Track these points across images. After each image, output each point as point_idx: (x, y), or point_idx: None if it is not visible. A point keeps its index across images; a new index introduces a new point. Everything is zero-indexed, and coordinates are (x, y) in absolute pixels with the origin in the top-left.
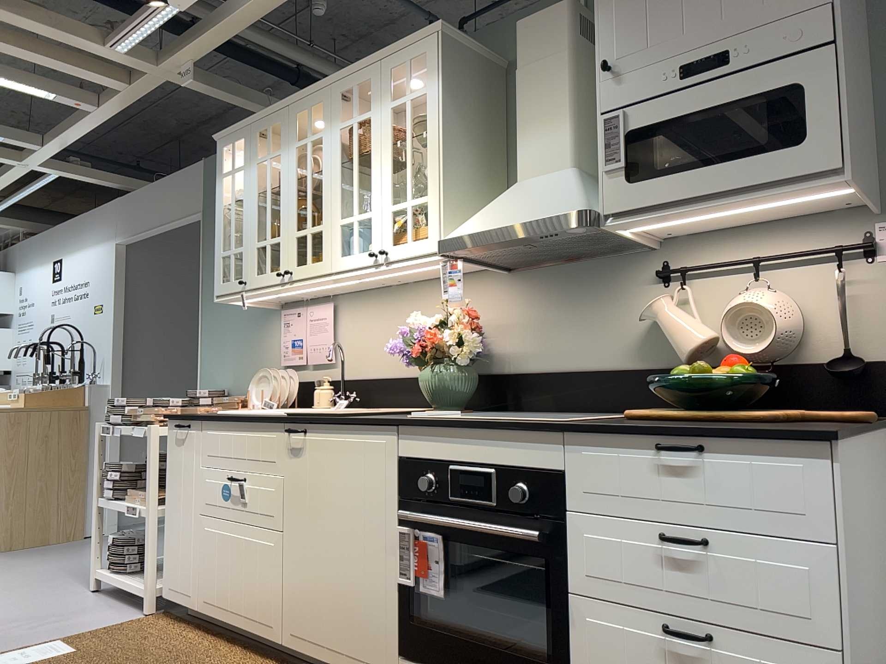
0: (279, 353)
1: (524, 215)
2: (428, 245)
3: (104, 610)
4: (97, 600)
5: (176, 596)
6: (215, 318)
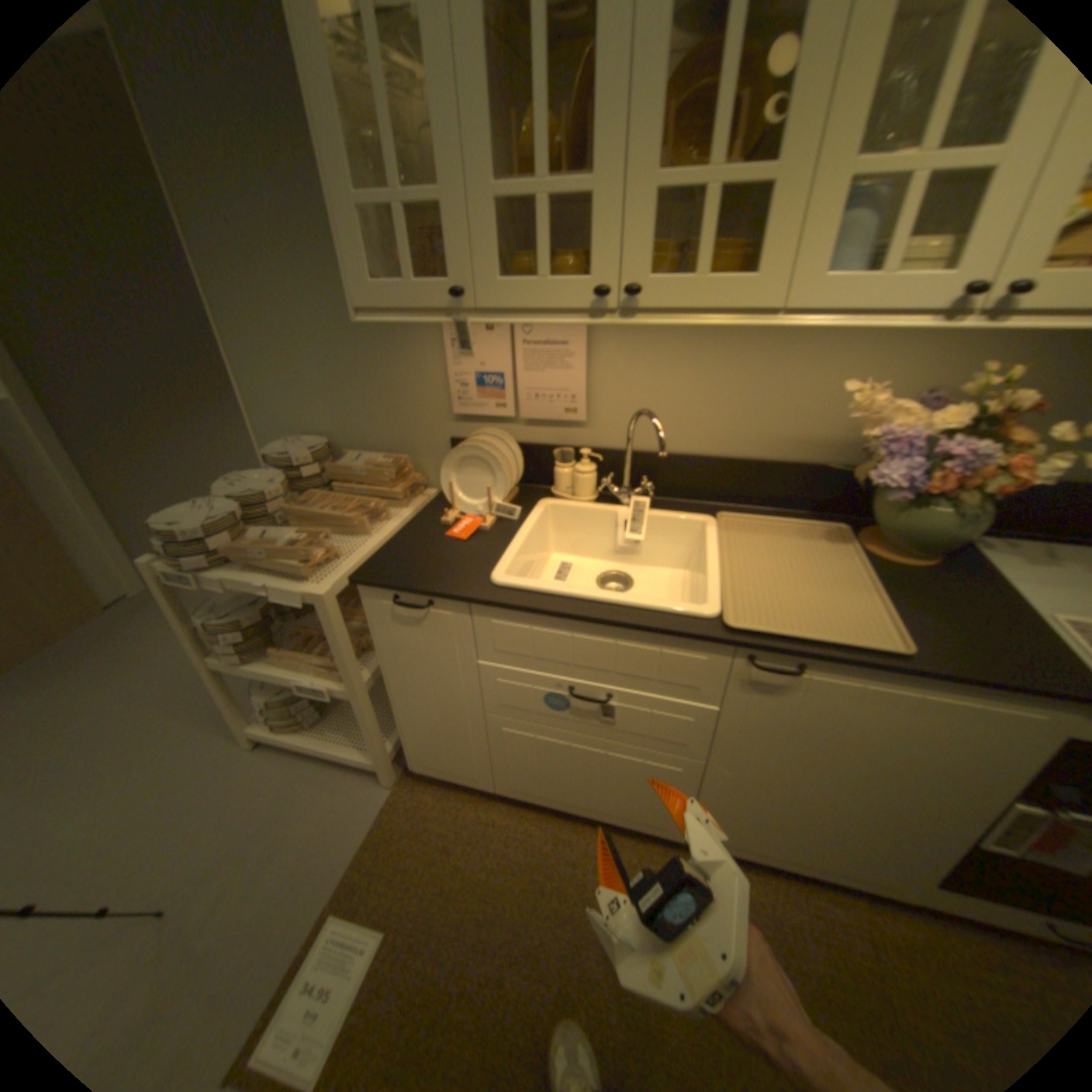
0: (442, 390)
1: None
2: None
3: (315, 795)
4: (280, 774)
5: (444, 776)
6: (248, 304)
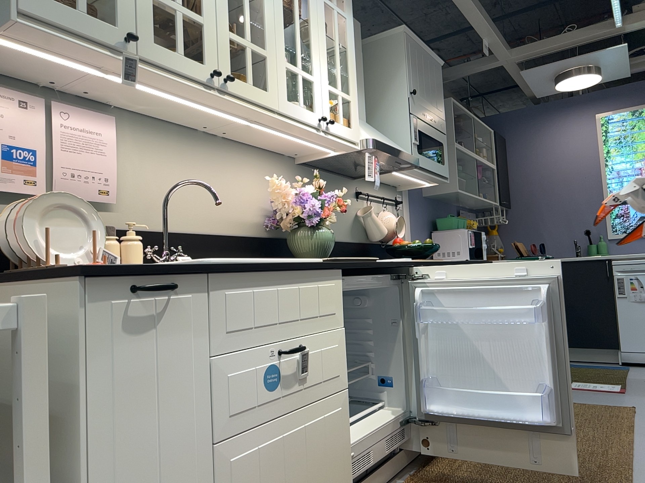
0: None
1: (397, 147)
2: (354, 135)
3: None
4: None
5: None
6: None
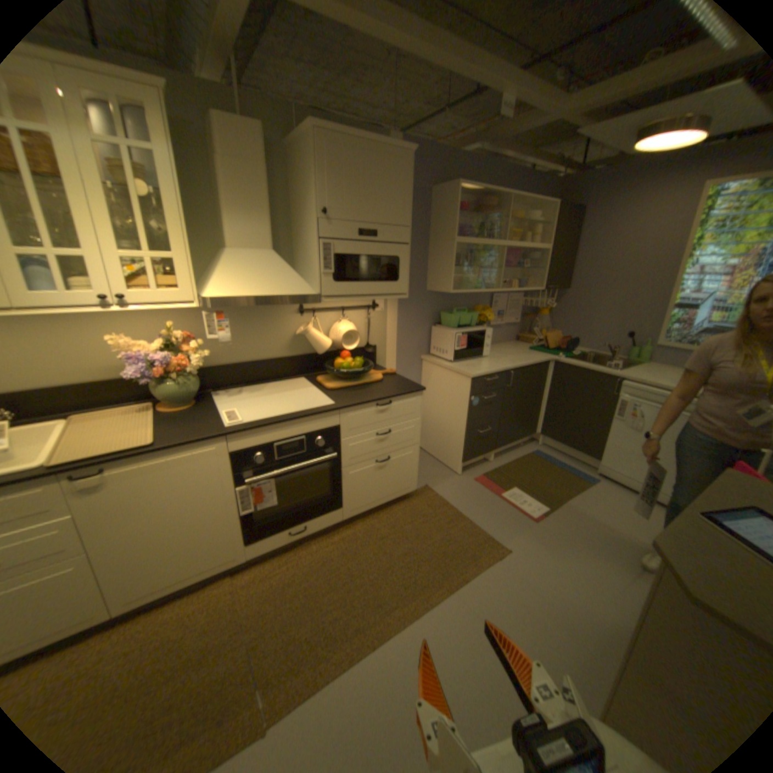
0: None
1: (276, 289)
2: (182, 296)
3: None
4: None
5: None
6: None
